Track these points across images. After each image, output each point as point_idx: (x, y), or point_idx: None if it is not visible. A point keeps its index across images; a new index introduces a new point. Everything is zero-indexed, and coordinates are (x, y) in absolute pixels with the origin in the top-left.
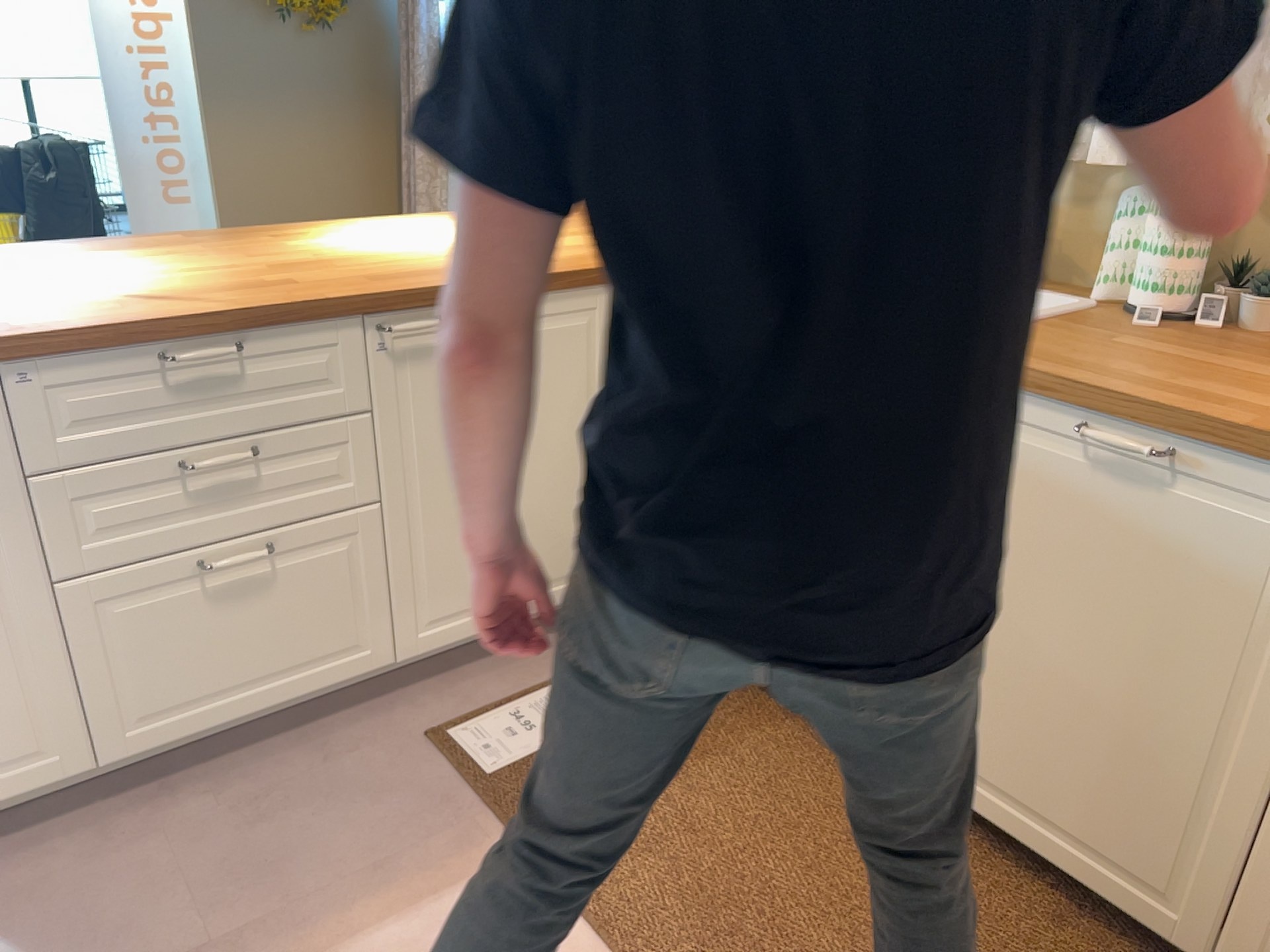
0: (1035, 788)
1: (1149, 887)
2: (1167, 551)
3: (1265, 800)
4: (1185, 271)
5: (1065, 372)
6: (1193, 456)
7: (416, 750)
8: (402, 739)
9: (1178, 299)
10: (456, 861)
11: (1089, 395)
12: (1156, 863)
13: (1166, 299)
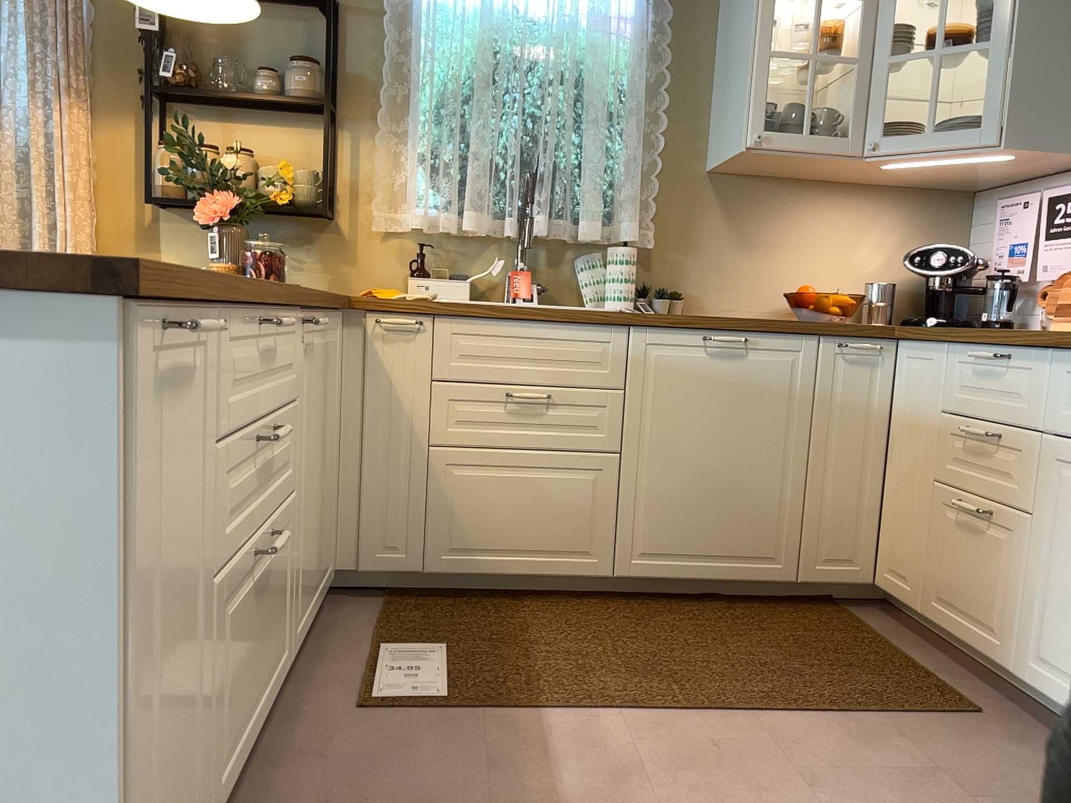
0: (706, 541)
1: (767, 558)
2: (750, 385)
3: (806, 482)
4: (636, 287)
5: (688, 314)
6: (754, 338)
7: (368, 719)
8: (345, 722)
9: (635, 301)
10: (517, 738)
11: (709, 320)
12: (769, 543)
13: (633, 301)
